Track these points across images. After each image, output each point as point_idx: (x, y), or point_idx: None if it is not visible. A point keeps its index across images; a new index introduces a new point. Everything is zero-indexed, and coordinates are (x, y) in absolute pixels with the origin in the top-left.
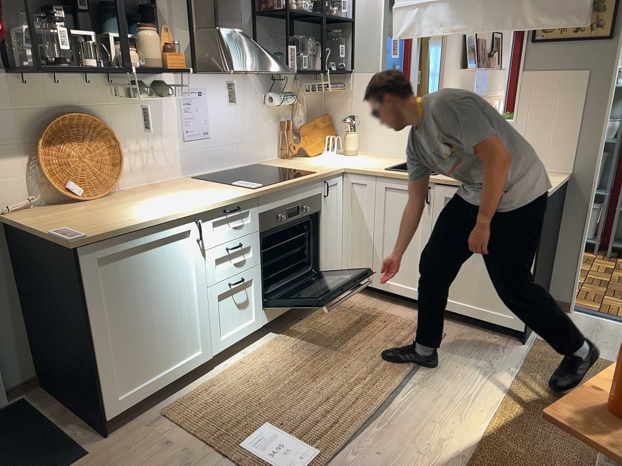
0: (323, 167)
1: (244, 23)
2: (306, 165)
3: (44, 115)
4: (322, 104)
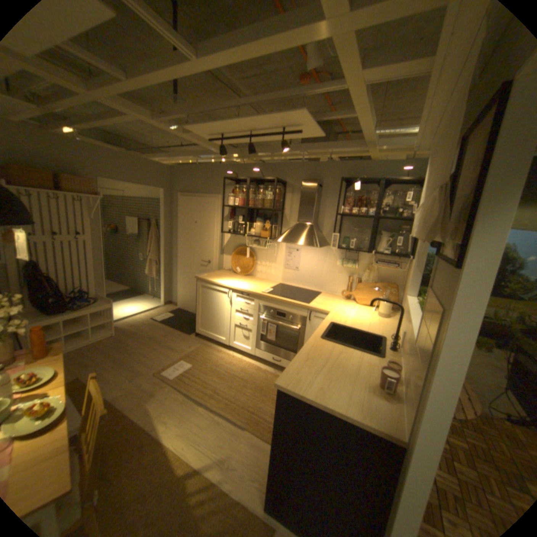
0: (325, 306)
1: (333, 219)
2: (330, 302)
3: (239, 245)
4: (404, 277)
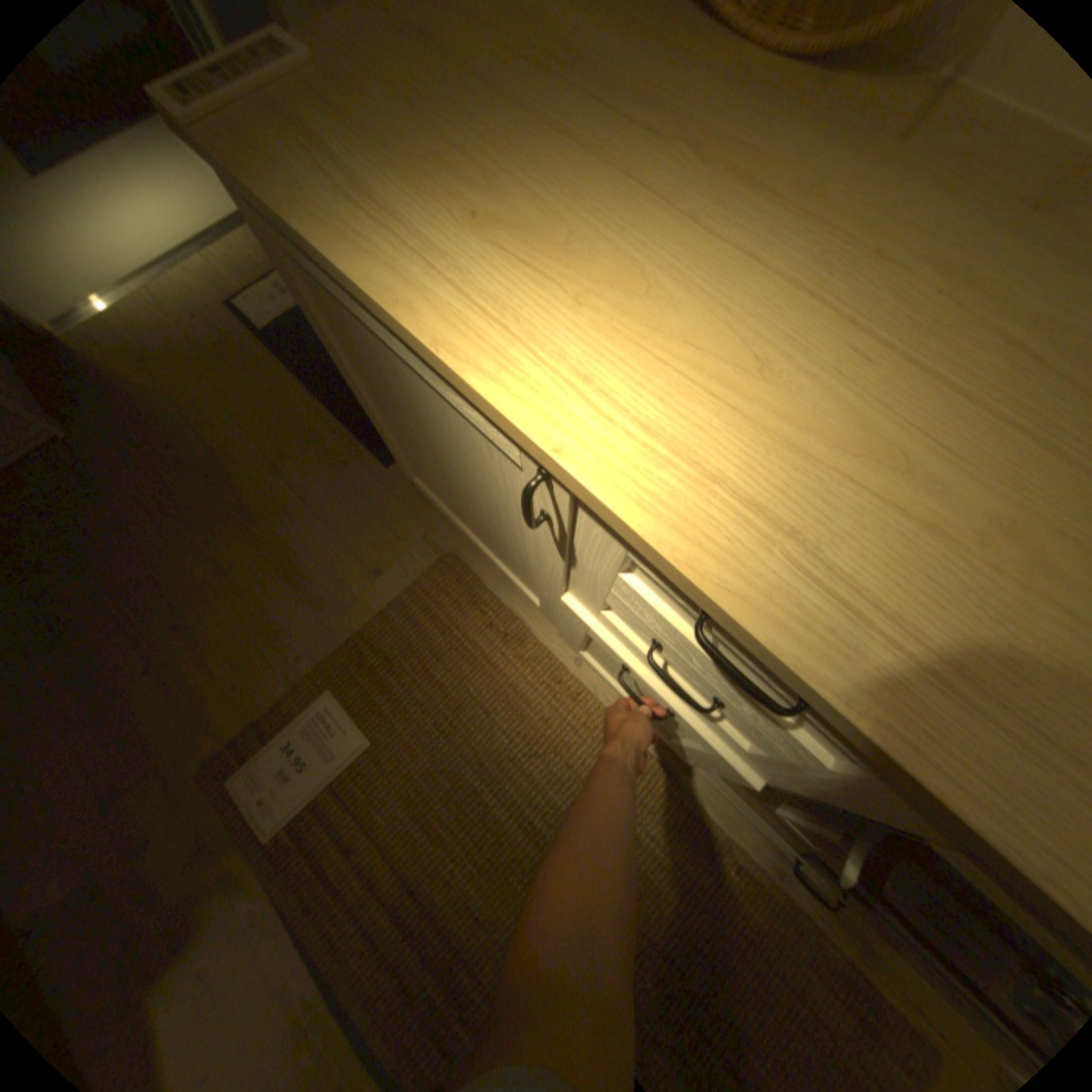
0: None
1: None
2: None
3: None
4: None
